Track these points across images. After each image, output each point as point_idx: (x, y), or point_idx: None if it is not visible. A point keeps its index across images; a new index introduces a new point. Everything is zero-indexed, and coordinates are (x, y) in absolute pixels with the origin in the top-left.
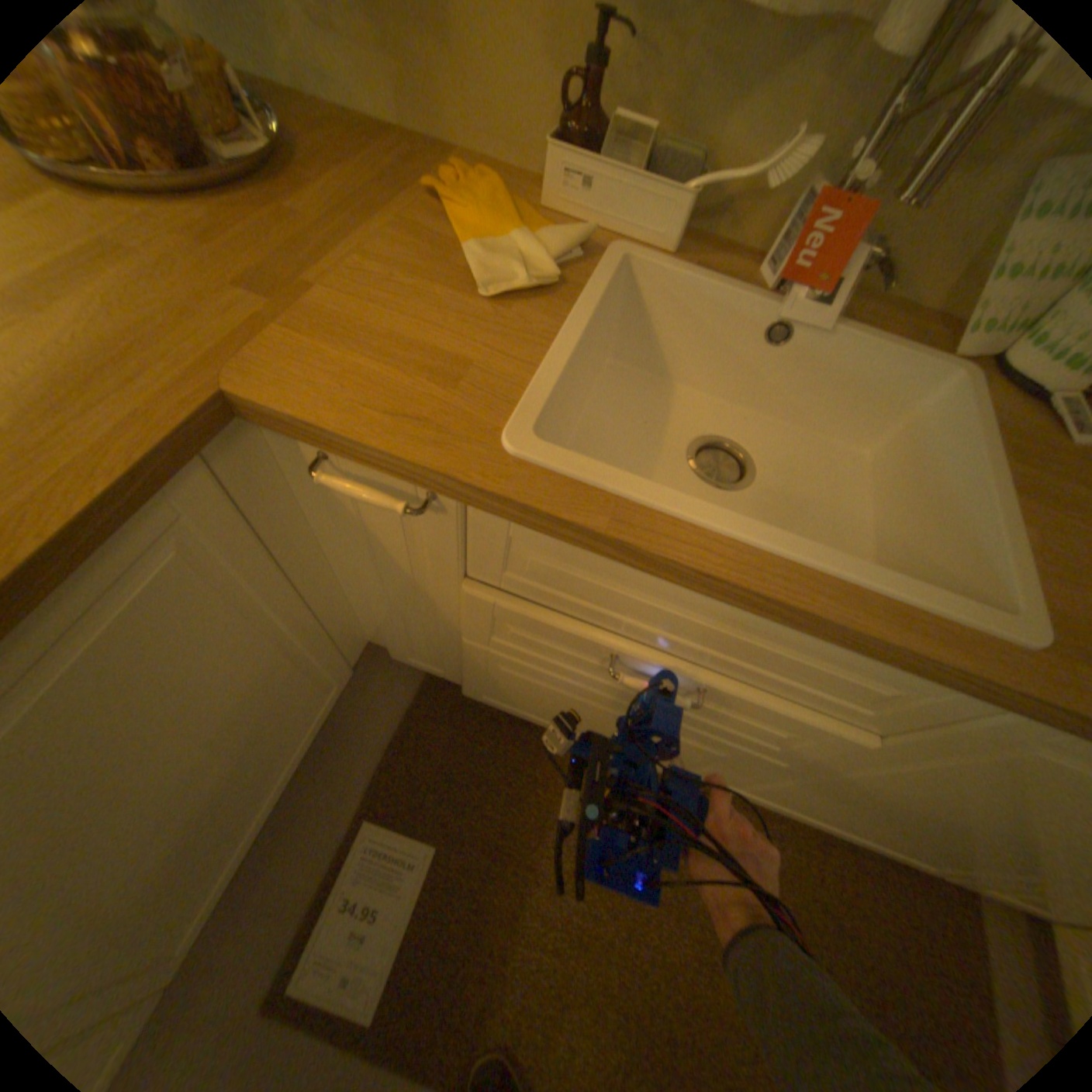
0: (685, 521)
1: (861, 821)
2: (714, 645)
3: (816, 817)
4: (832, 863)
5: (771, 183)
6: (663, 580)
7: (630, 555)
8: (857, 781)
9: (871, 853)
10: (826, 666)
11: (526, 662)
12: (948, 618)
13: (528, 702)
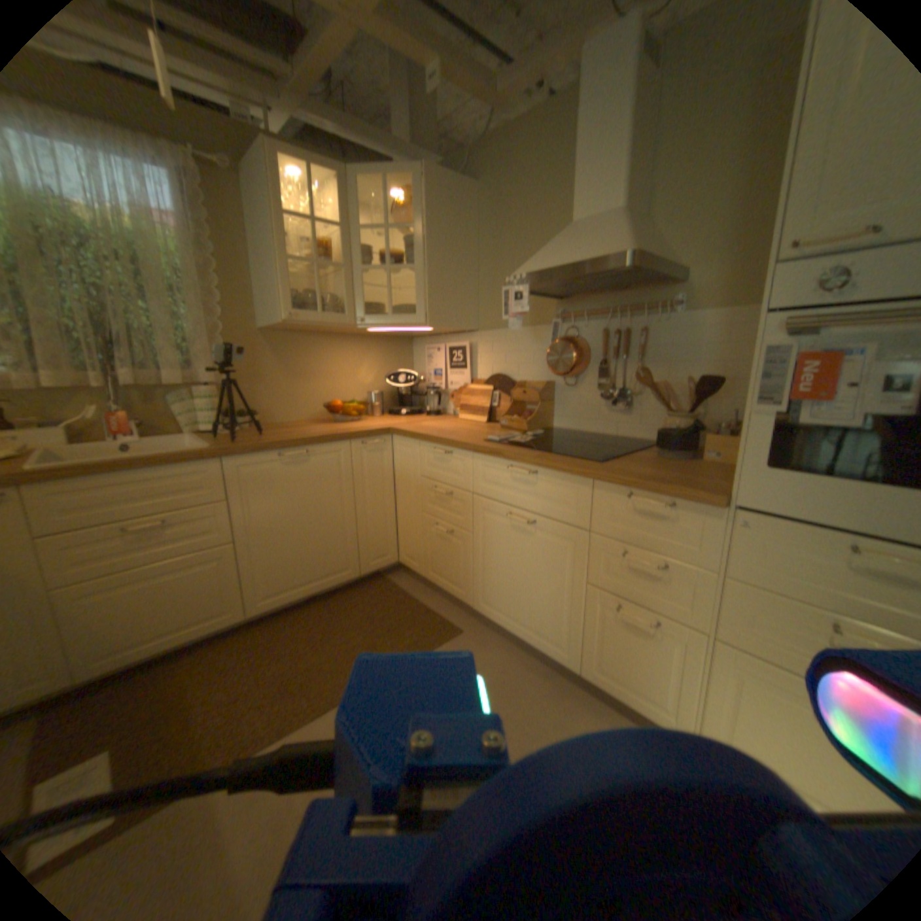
0: (94, 462)
1: (289, 562)
2: (141, 499)
3: (286, 582)
4: (328, 608)
5: (82, 420)
6: (100, 480)
7: (80, 471)
8: (250, 533)
9: (329, 588)
10: (171, 481)
11: (87, 588)
12: (178, 452)
13: (114, 642)
